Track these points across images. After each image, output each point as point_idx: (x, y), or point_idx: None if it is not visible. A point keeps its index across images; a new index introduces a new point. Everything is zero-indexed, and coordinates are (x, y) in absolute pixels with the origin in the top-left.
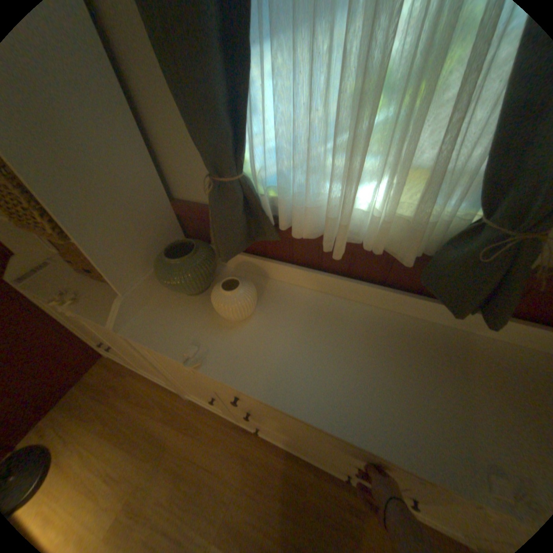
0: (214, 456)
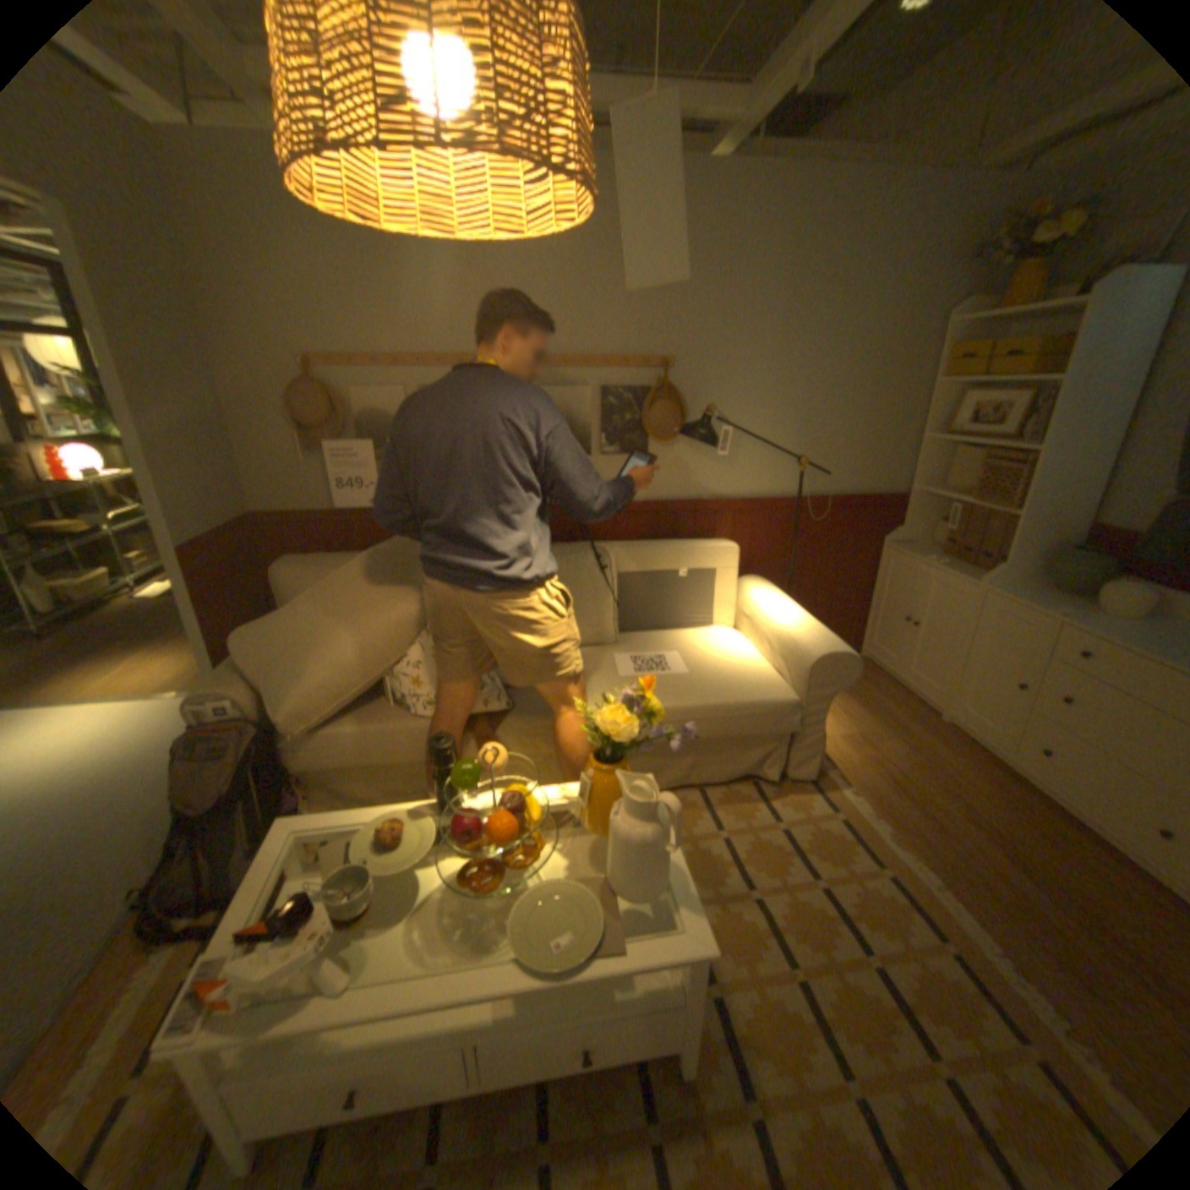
0: (963, 765)
